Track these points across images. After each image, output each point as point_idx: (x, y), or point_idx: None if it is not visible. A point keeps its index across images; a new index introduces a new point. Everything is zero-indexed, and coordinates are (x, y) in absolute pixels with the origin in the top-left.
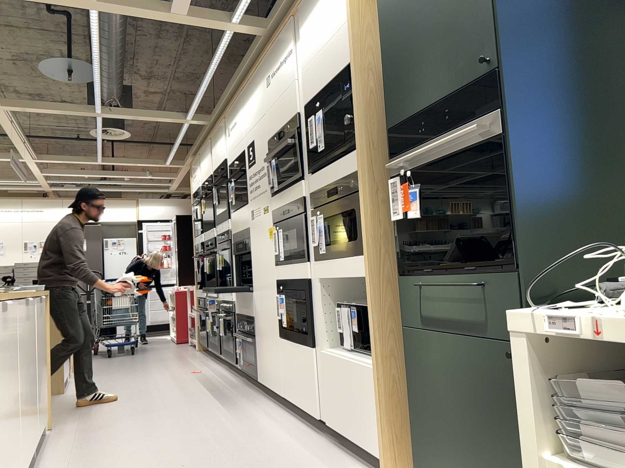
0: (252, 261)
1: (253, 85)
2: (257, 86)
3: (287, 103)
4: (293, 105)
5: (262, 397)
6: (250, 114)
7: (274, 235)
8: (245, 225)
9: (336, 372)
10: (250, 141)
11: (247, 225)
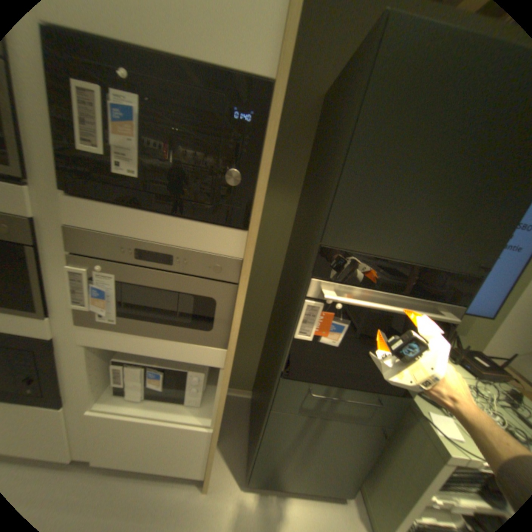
0: None
1: None
2: None
3: None
4: None
5: None
6: None
7: None
8: None
9: (117, 432)
10: None
11: None
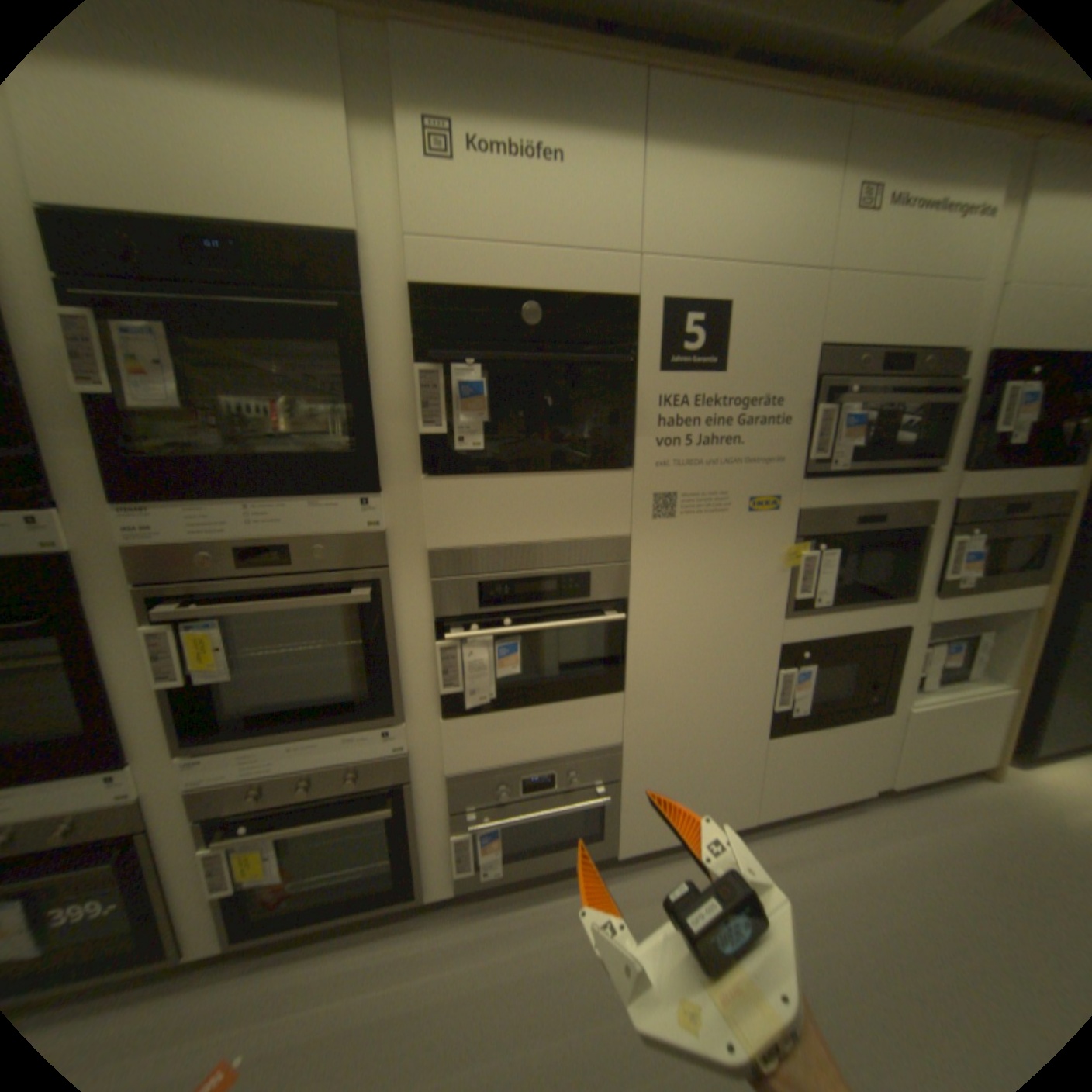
0: (638, 621)
1: (762, 128)
2: (794, 155)
3: (937, 308)
4: (958, 326)
5: (647, 875)
6: (722, 213)
7: (804, 560)
8: (594, 530)
9: (940, 724)
10: (696, 294)
11: (618, 530)
